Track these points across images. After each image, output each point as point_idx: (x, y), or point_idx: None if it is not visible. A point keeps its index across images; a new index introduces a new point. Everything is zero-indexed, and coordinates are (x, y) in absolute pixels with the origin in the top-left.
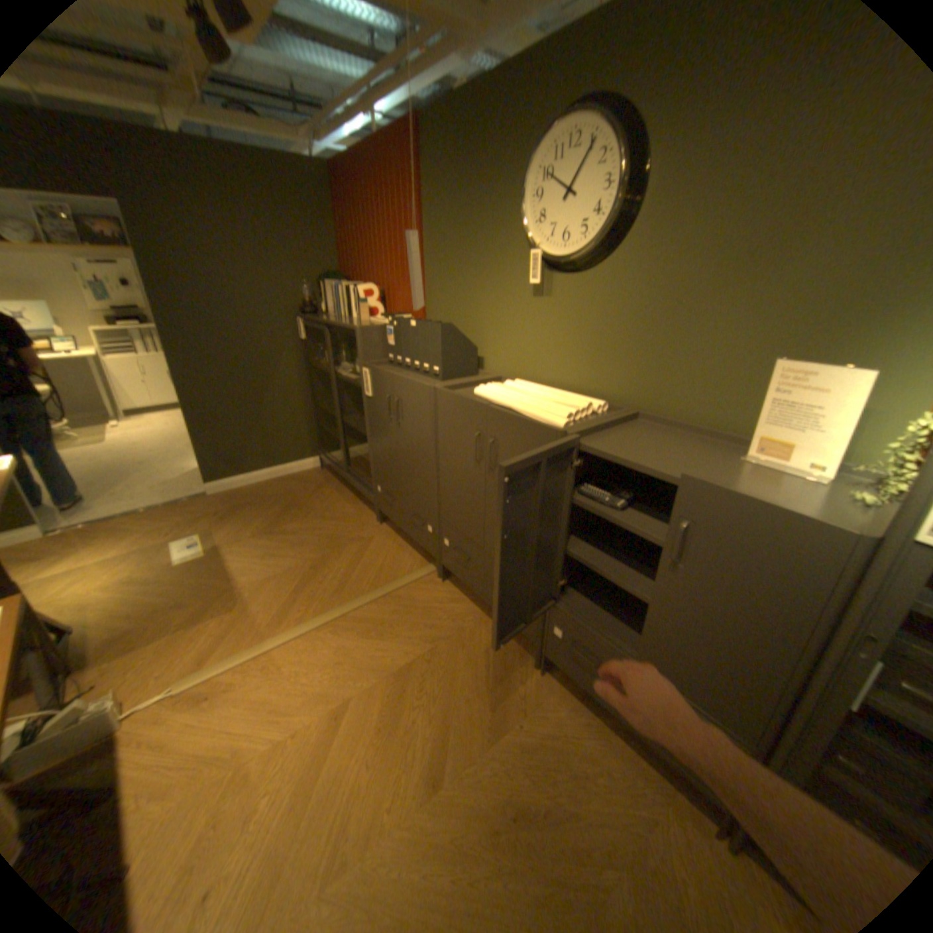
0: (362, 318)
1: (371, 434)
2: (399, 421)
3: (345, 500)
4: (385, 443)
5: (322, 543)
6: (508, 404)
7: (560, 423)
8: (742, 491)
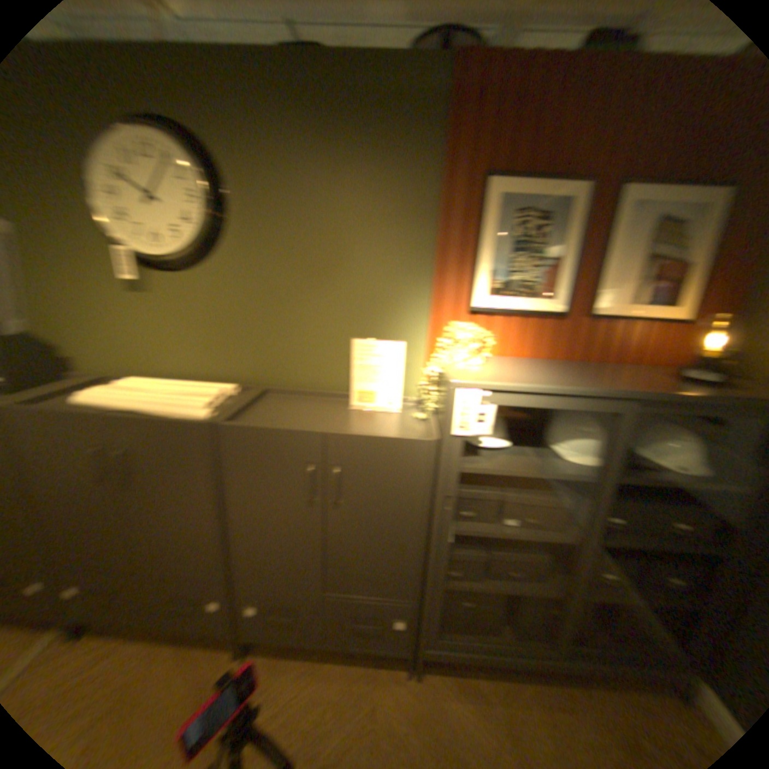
0: None
1: None
2: None
3: None
4: None
5: None
6: (125, 407)
7: (199, 415)
8: (365, 432)
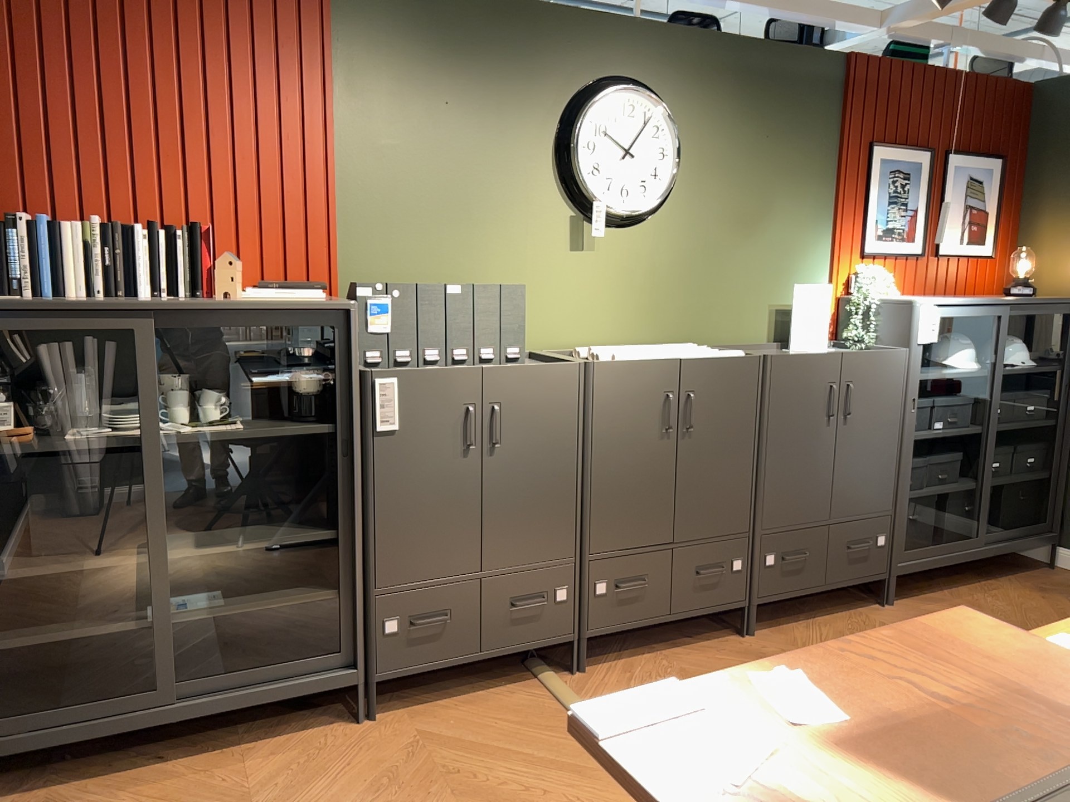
0: (236, 292)
1: (373, 514)
2: (492, 444)
3: (207, 768)
4: (434, 507)
5: (394, 800)
6: (675, 356)
7: (741, 354)
8: (865, 351)
